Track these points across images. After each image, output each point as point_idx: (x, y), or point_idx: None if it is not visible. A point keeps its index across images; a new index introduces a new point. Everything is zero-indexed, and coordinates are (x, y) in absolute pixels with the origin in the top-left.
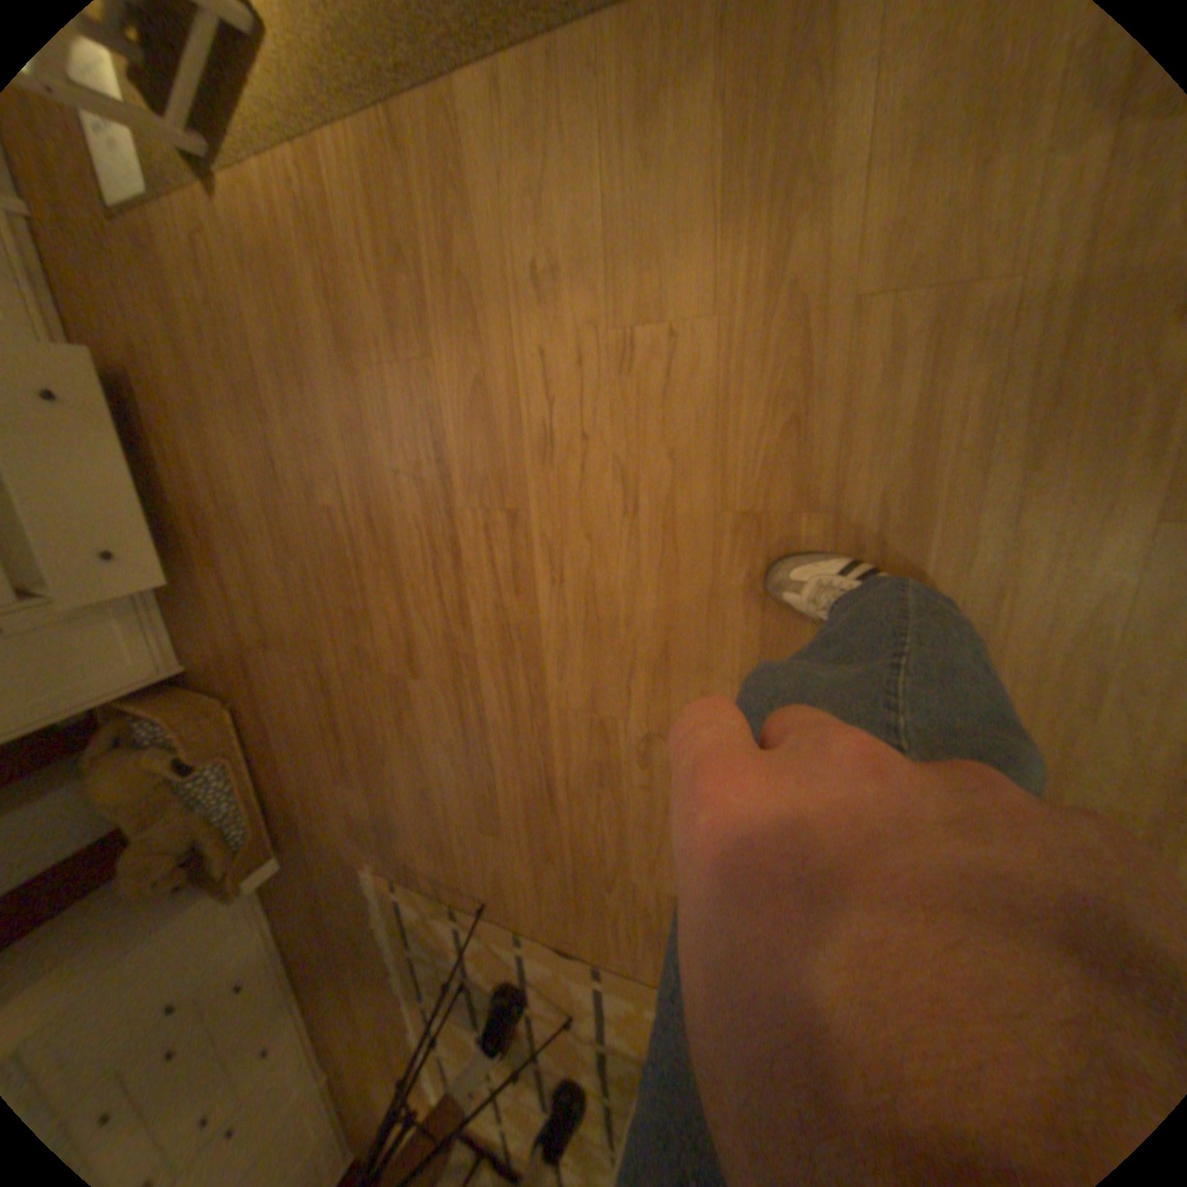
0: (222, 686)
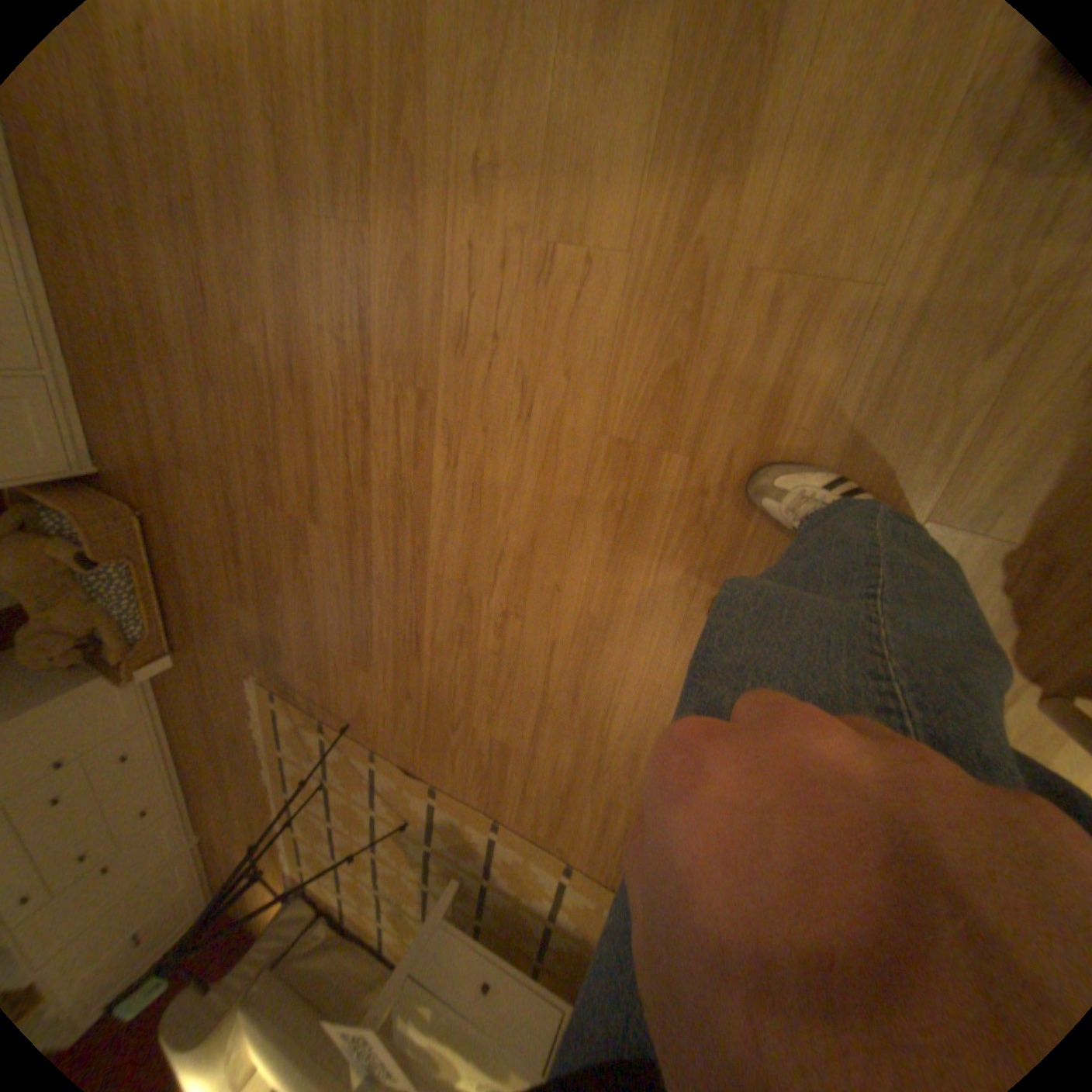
0: (134, 496)
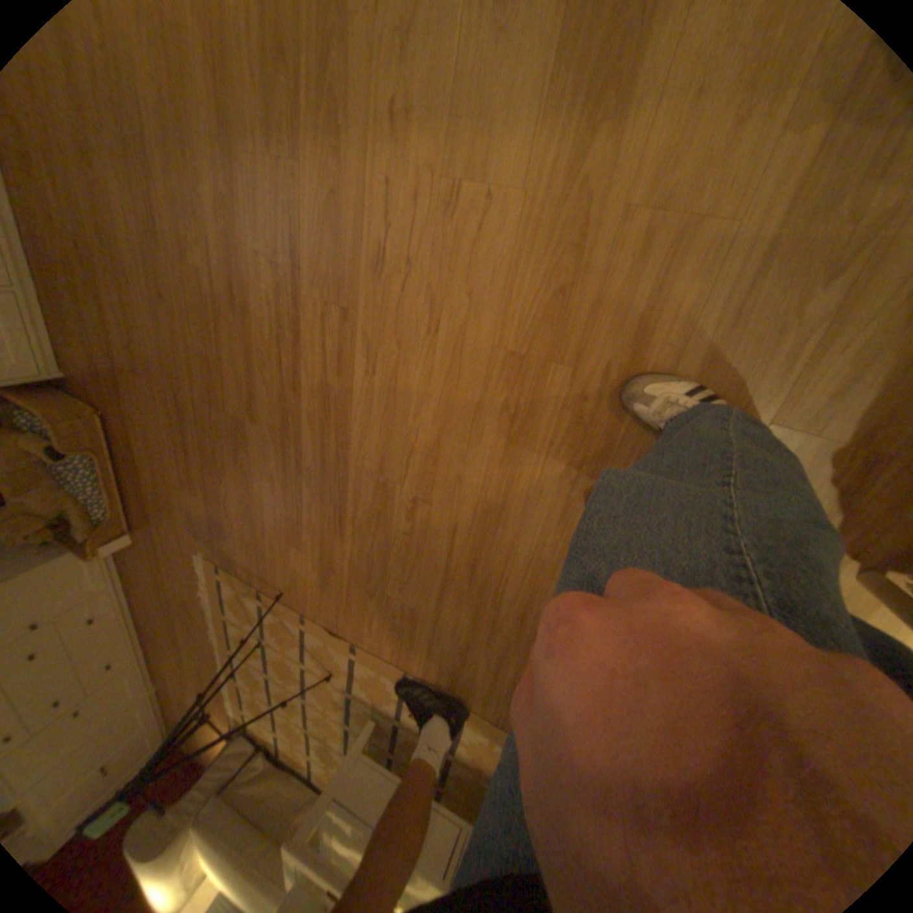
0: (95, 398)
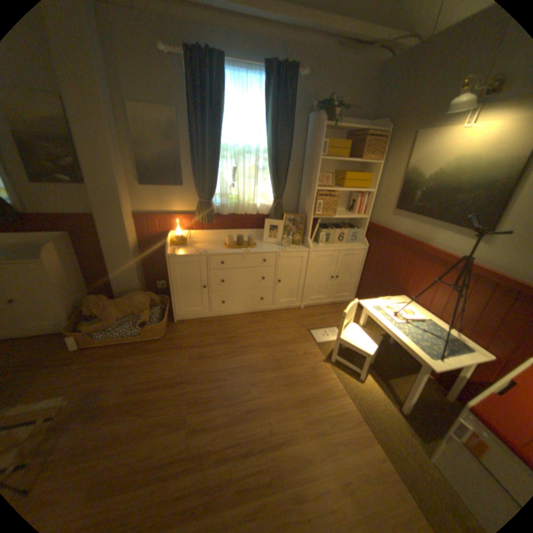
0: (168, 341)
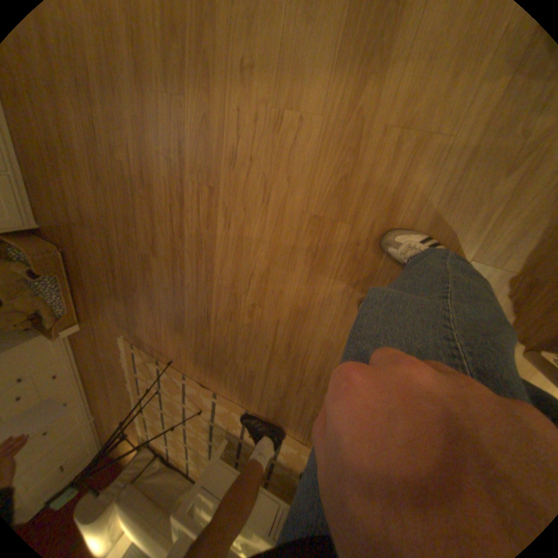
0: (58, 240)
